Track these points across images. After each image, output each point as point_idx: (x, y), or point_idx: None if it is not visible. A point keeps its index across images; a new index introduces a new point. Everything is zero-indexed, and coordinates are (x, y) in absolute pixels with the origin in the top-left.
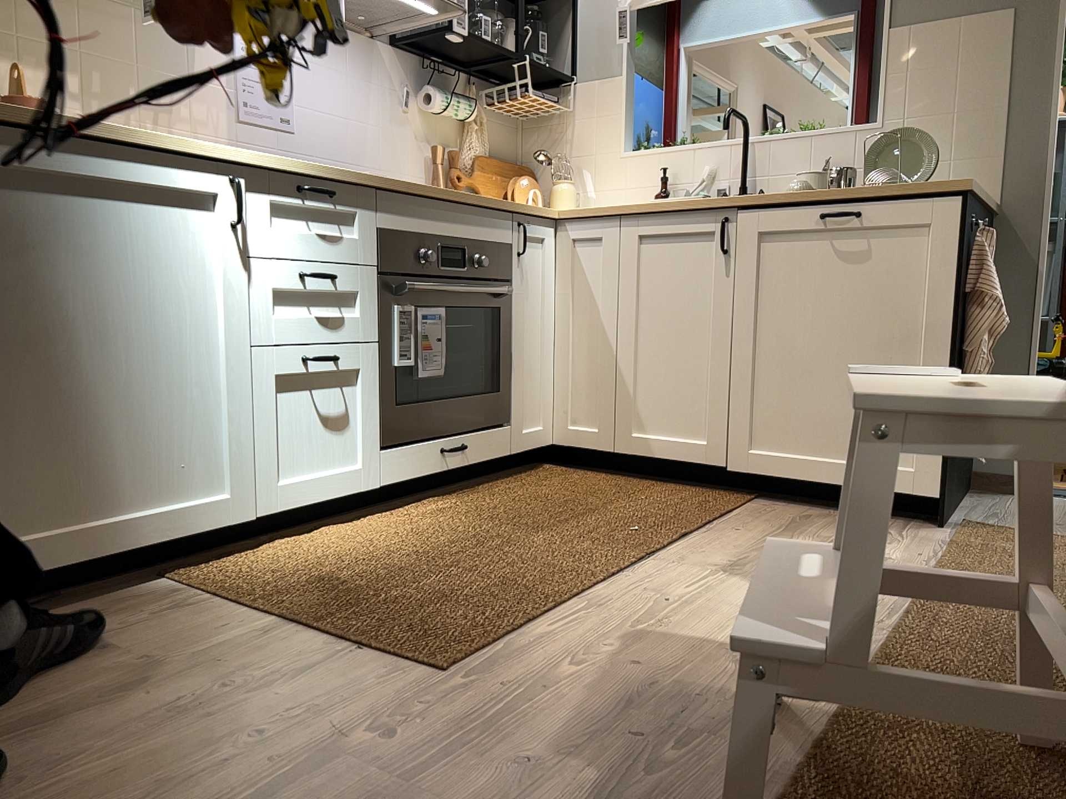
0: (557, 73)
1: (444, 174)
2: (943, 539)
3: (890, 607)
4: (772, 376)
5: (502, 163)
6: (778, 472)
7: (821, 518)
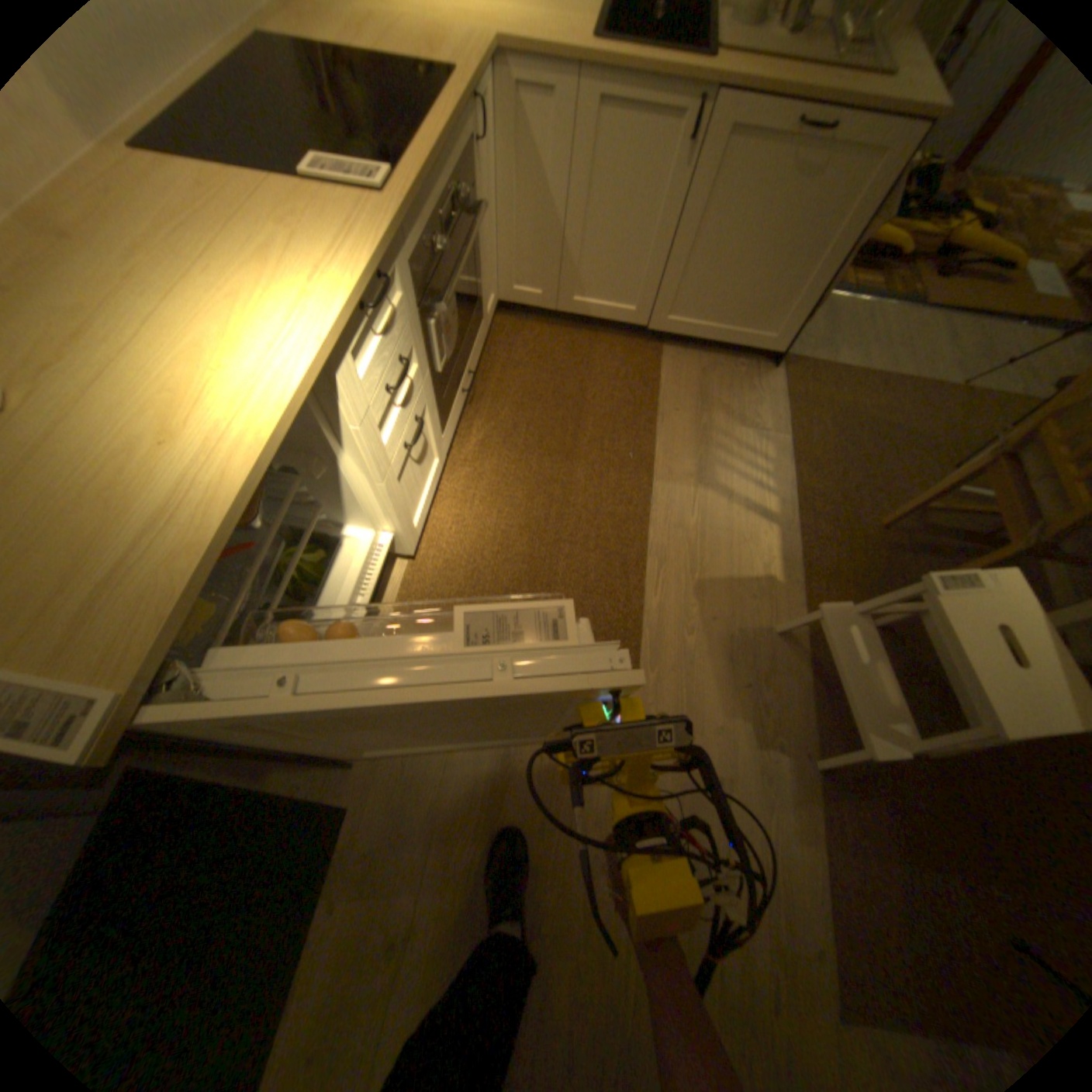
0: None
1: None
2: (783, 386)
3: (788, 497)
4: (701, 264)
5: None
6: (685, 332)
7: (712, 371)
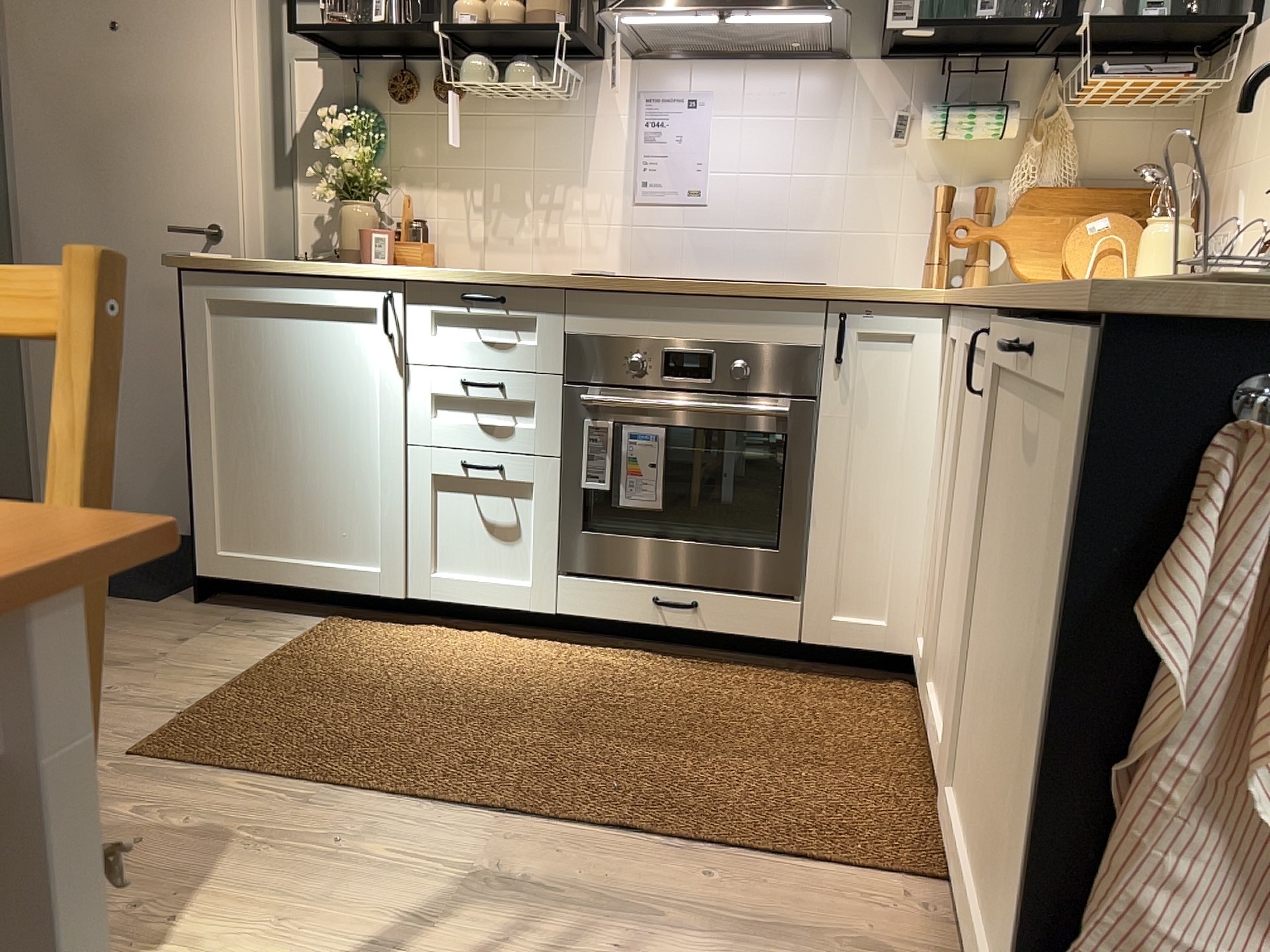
0: (1187, 22)
1: (942, 229)
2: None
3: None
4: (983, 669)
5: (1132, 190)
6: (958, 861)
7: None
